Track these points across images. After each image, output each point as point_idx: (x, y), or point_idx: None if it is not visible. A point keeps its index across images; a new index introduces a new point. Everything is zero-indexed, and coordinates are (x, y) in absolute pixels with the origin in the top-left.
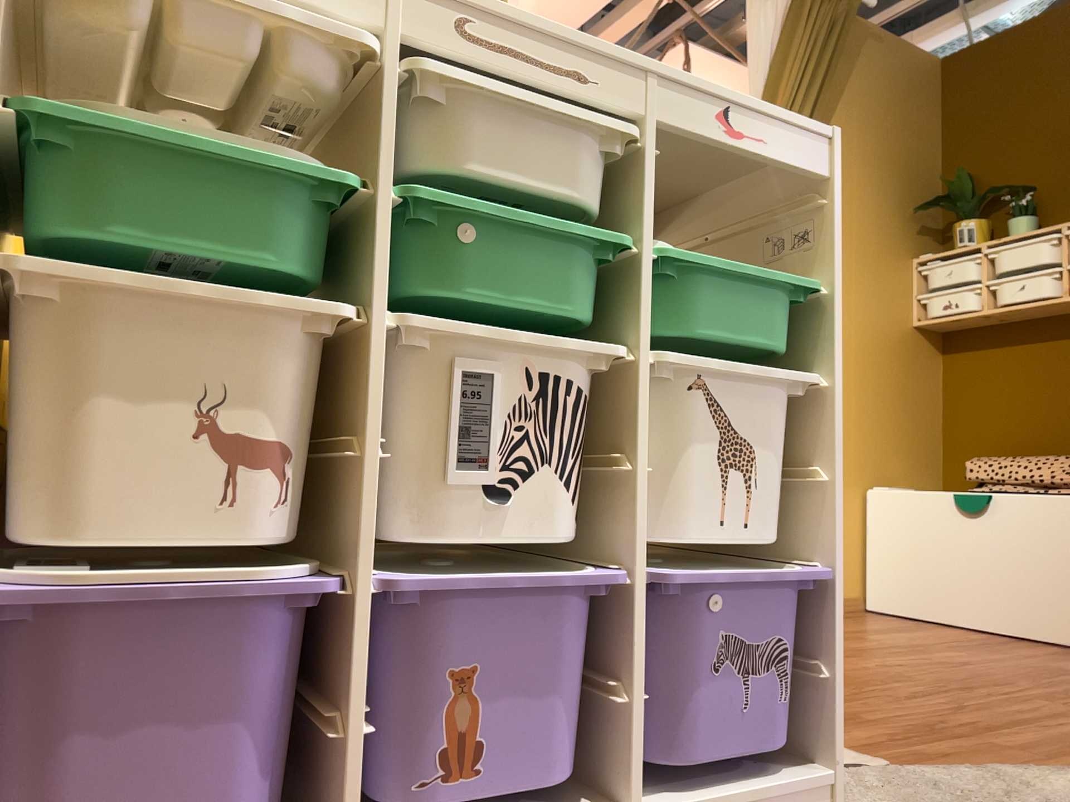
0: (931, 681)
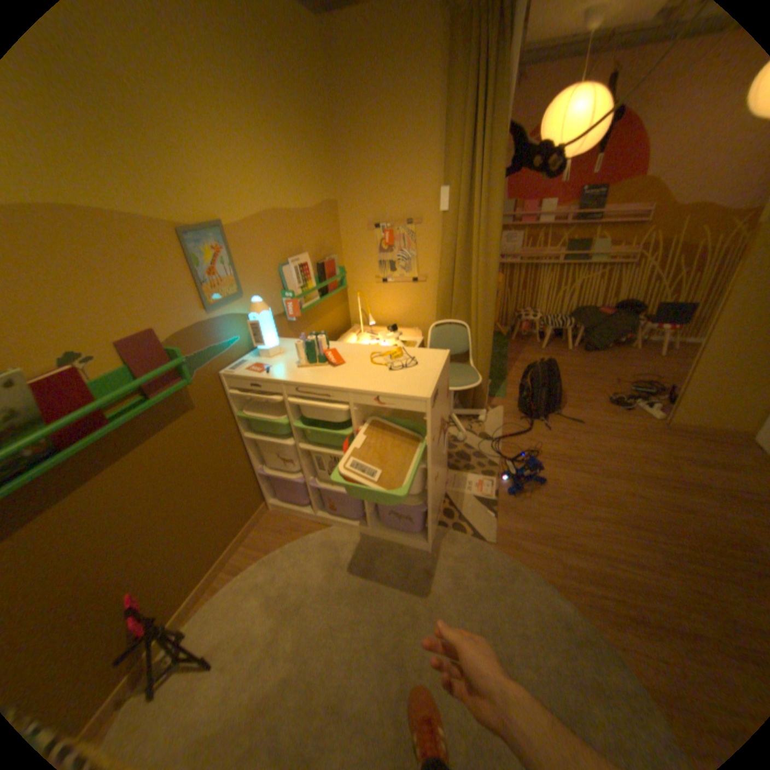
0: (627, 521)
